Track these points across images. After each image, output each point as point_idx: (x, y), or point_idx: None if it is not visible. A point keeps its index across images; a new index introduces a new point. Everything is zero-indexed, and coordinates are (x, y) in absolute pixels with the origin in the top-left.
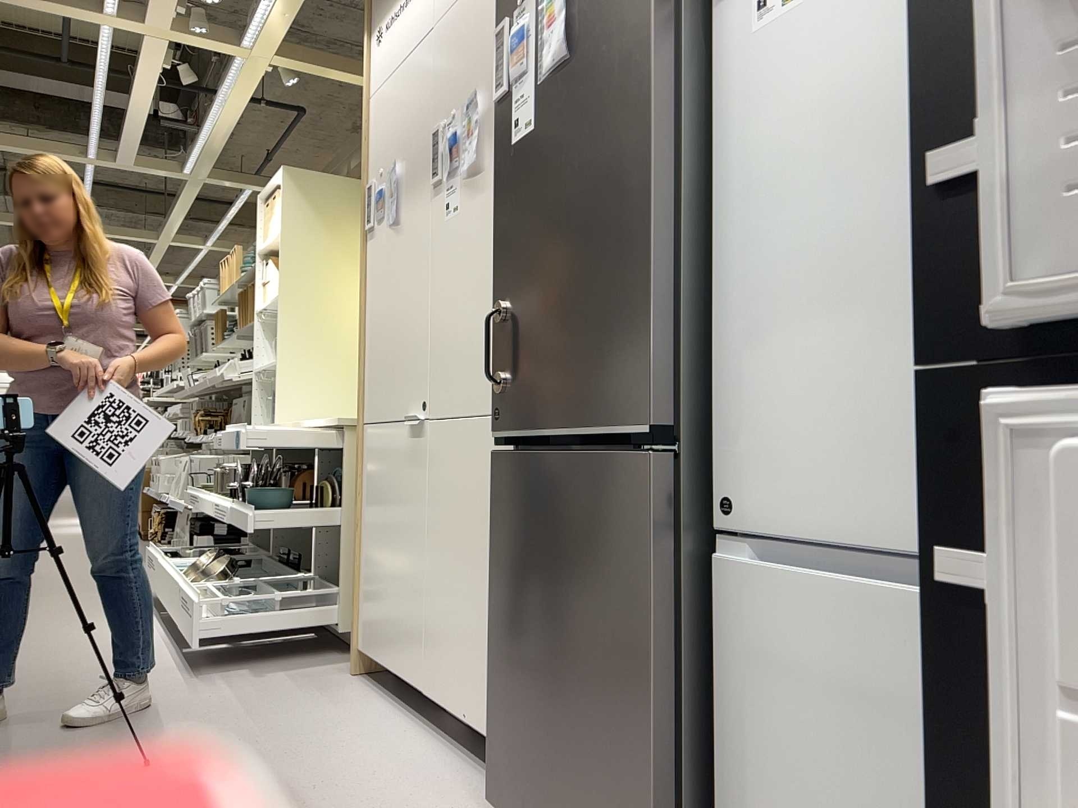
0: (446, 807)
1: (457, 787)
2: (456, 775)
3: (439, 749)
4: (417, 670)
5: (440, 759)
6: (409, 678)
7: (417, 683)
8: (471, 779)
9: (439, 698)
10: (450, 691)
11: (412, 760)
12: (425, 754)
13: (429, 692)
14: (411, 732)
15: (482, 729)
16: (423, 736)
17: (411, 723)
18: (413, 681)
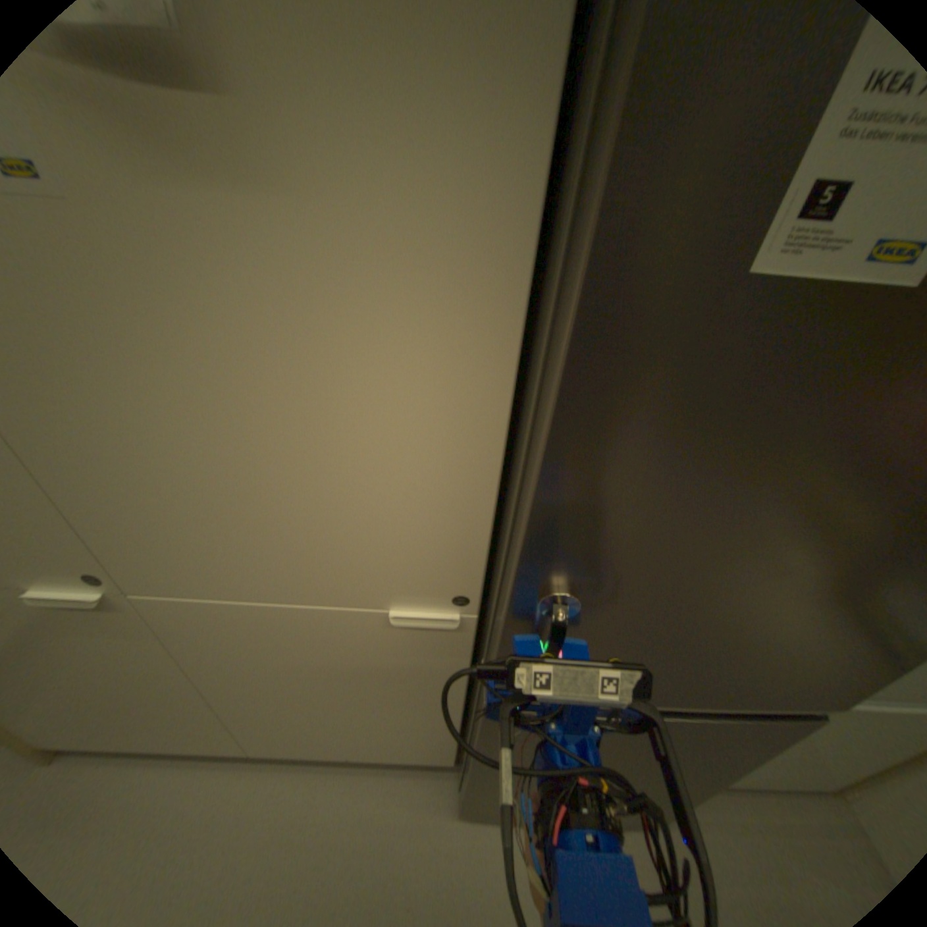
0: (414, 844)
1: (387, 809)
2: (366, 797)
3: (308, 782)
4: (222, 749)
5: (328, 793)
6: (204, 753)
7: (226, 754)
8: (383, 789)
9: (281, 757)
10: (305, 753)
11: (312, 823)
12: (310, 802)
13: (258, 756)
14: (253, 786)
15: (377, 762)
16: (271, 778)
17: (234, 774)
18: (216, 754)
